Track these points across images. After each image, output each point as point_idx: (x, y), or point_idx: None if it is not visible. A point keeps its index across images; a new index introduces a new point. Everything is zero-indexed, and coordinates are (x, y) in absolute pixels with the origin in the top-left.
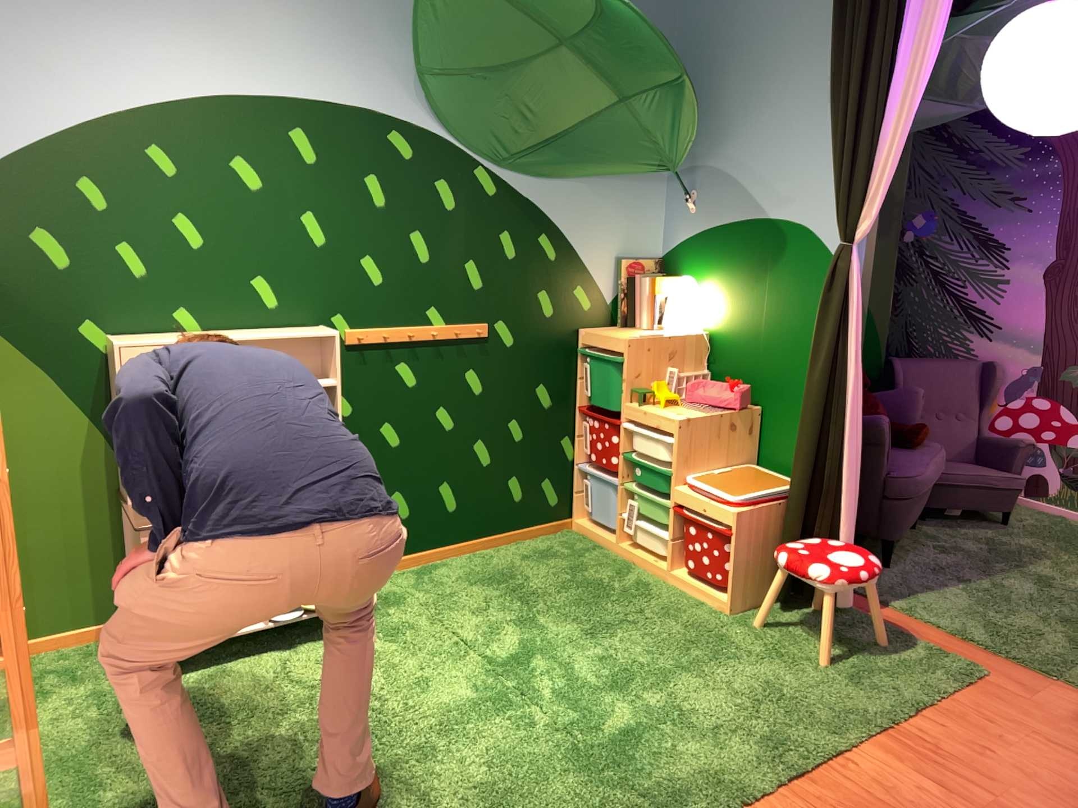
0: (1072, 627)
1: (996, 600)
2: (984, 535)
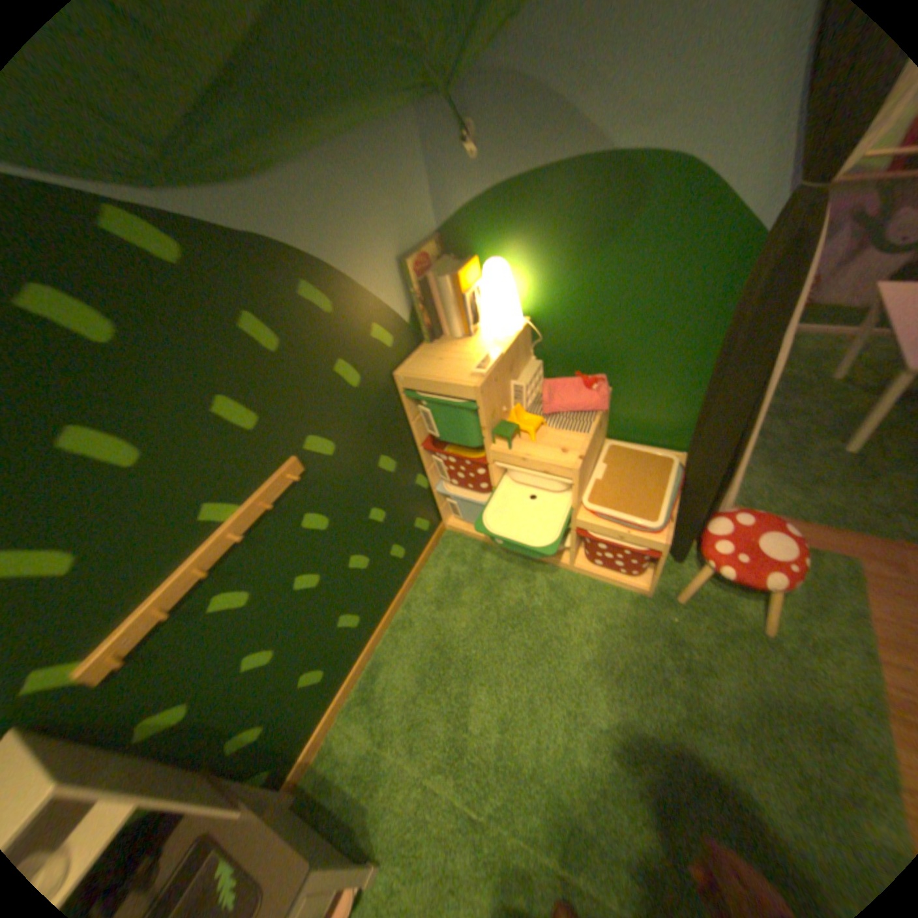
0: (847, 463)
1: (780, 456)
2: None
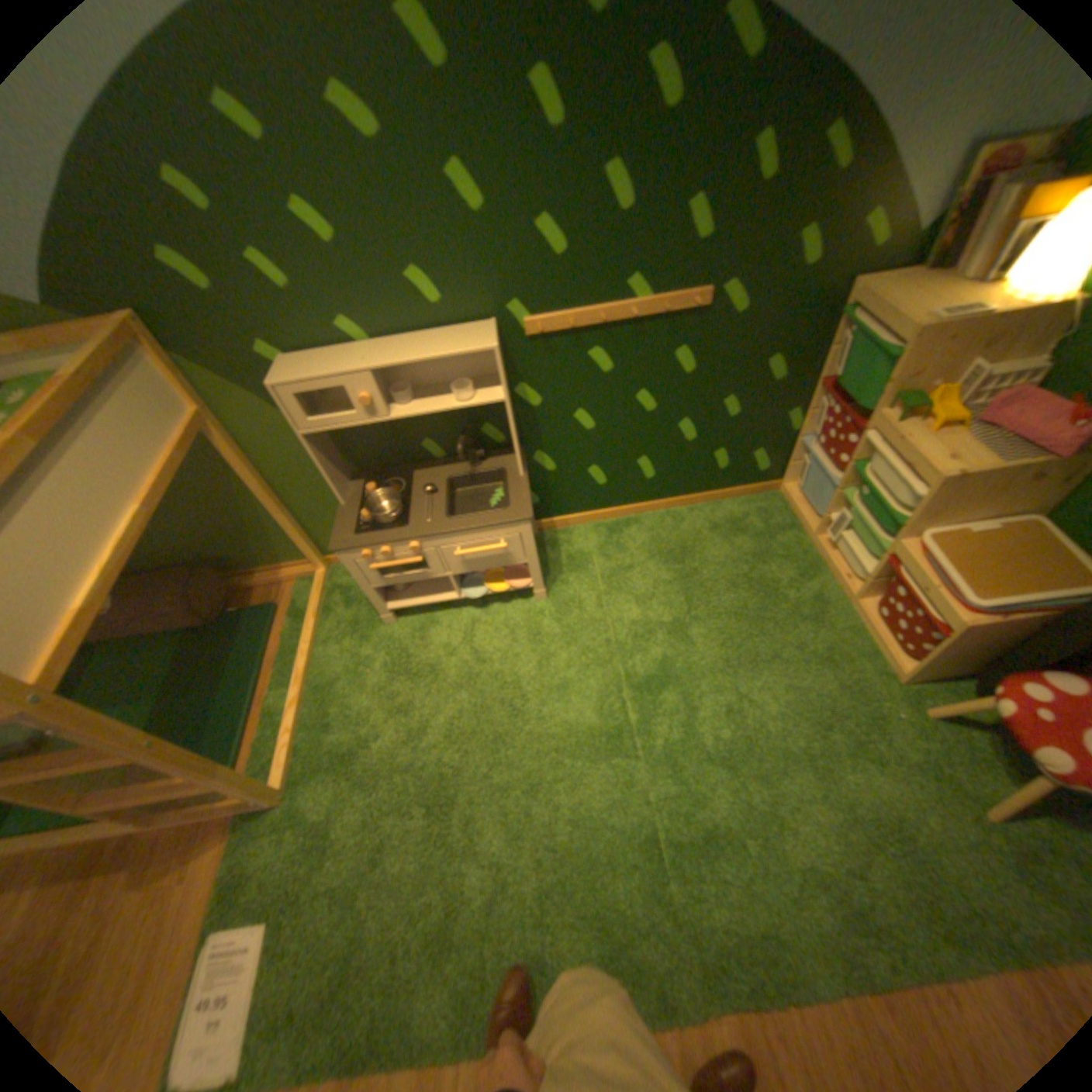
0: None
1: None
2: None
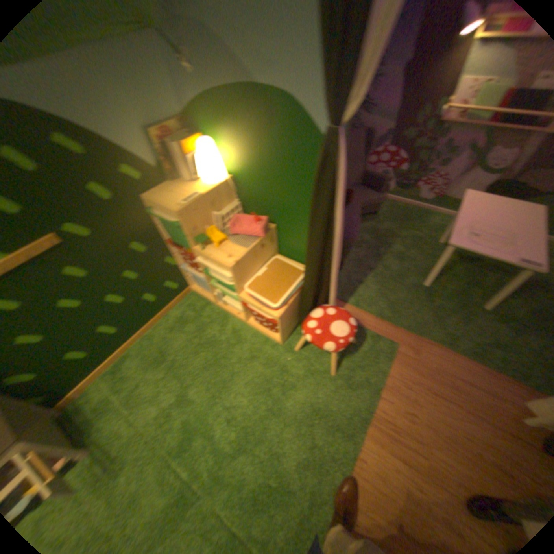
0: (420, 292)
1: (388, 282)
2: (371, 228)
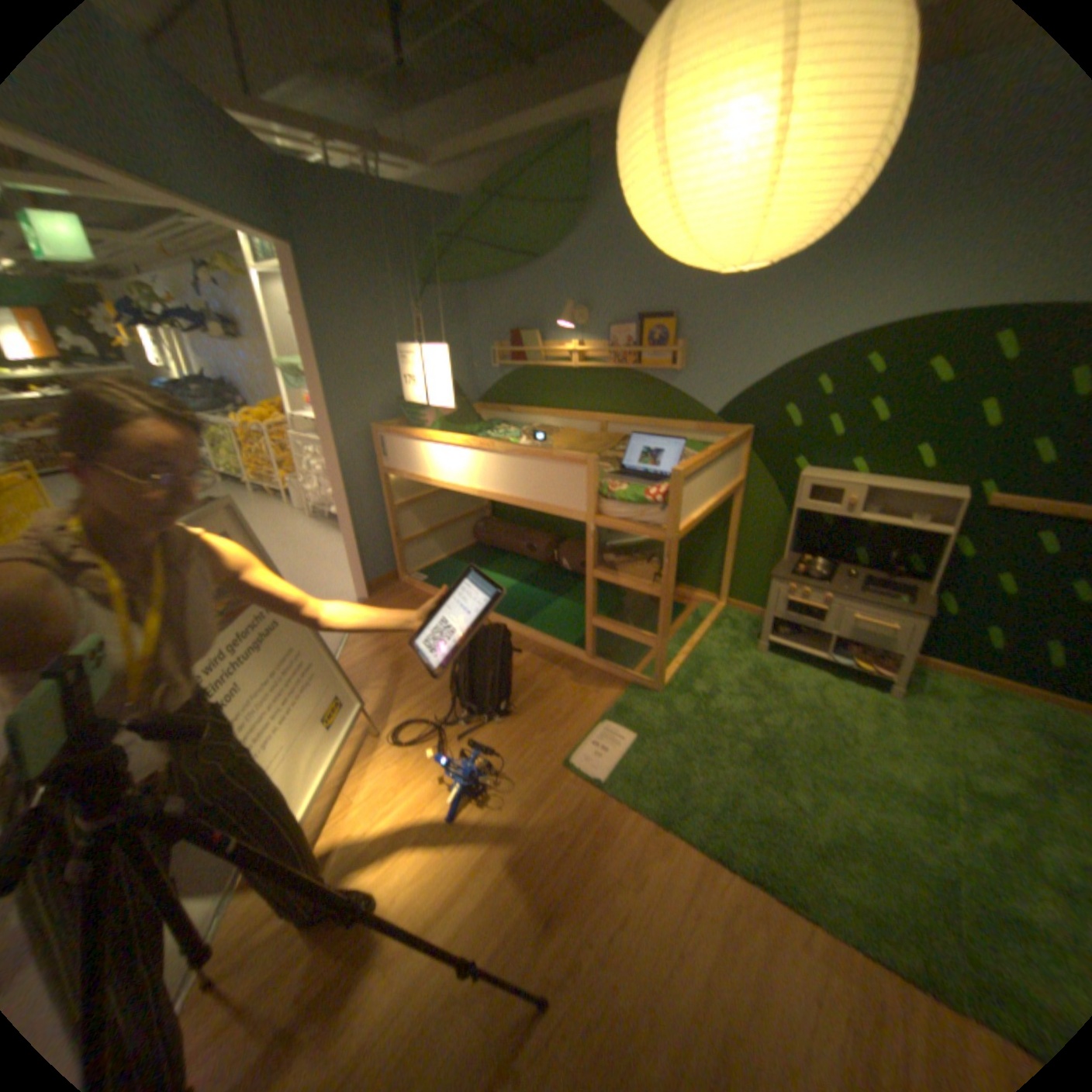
0: None
1: None
2: None
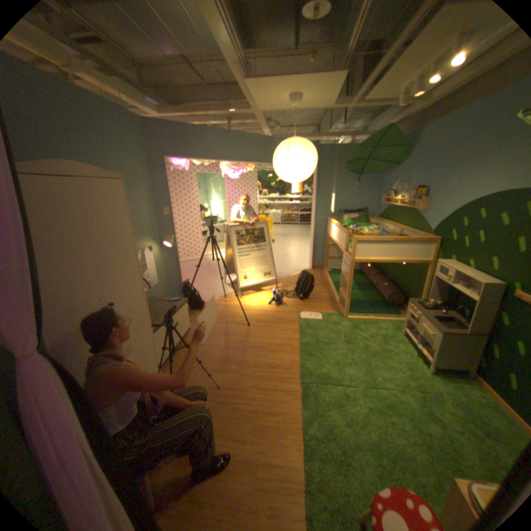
0: None
1: None
2: None
